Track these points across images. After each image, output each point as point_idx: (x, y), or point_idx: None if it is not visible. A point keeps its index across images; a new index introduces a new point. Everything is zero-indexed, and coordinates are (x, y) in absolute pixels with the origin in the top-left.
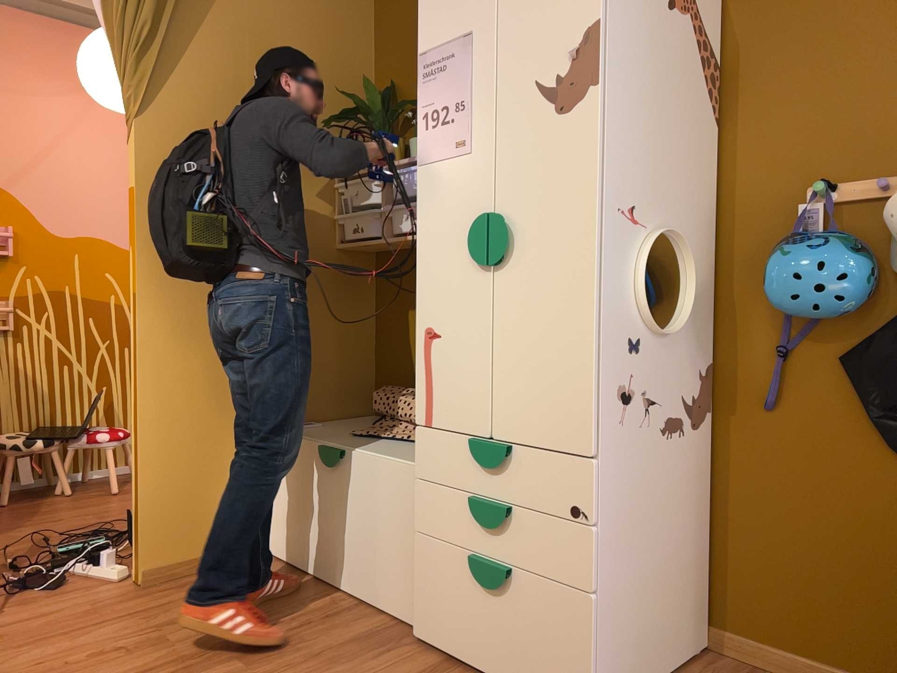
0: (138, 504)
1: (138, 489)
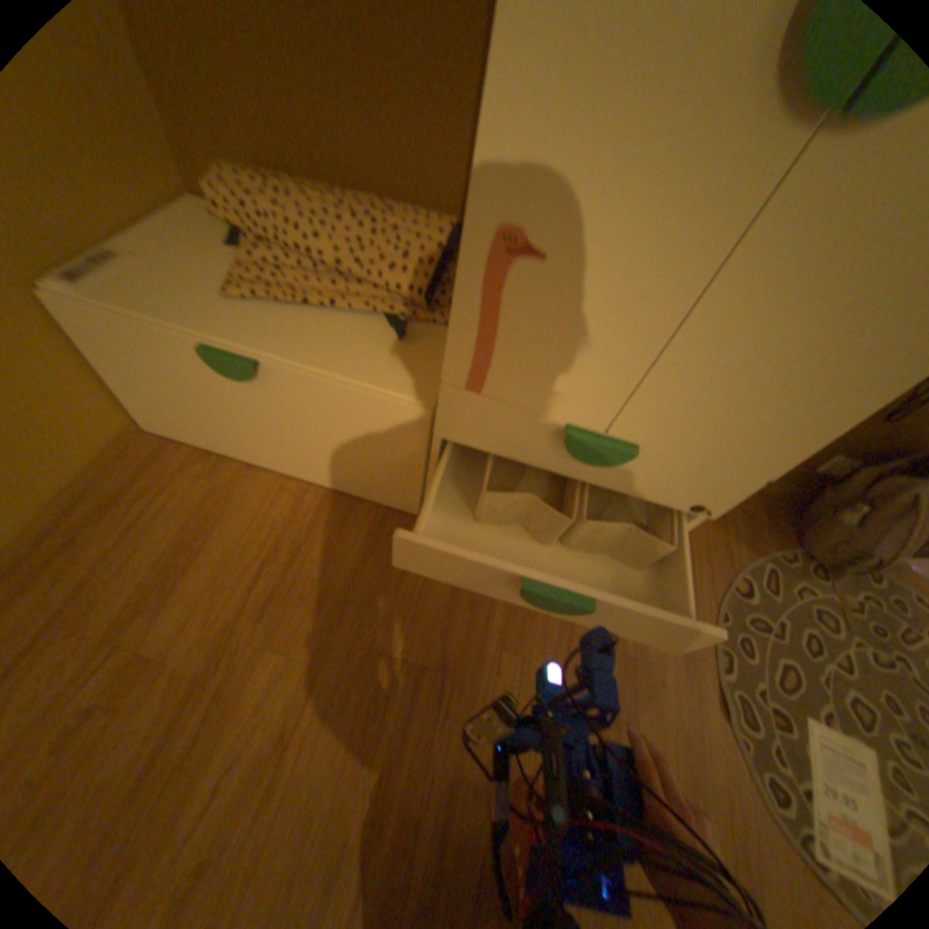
0: None
1: None
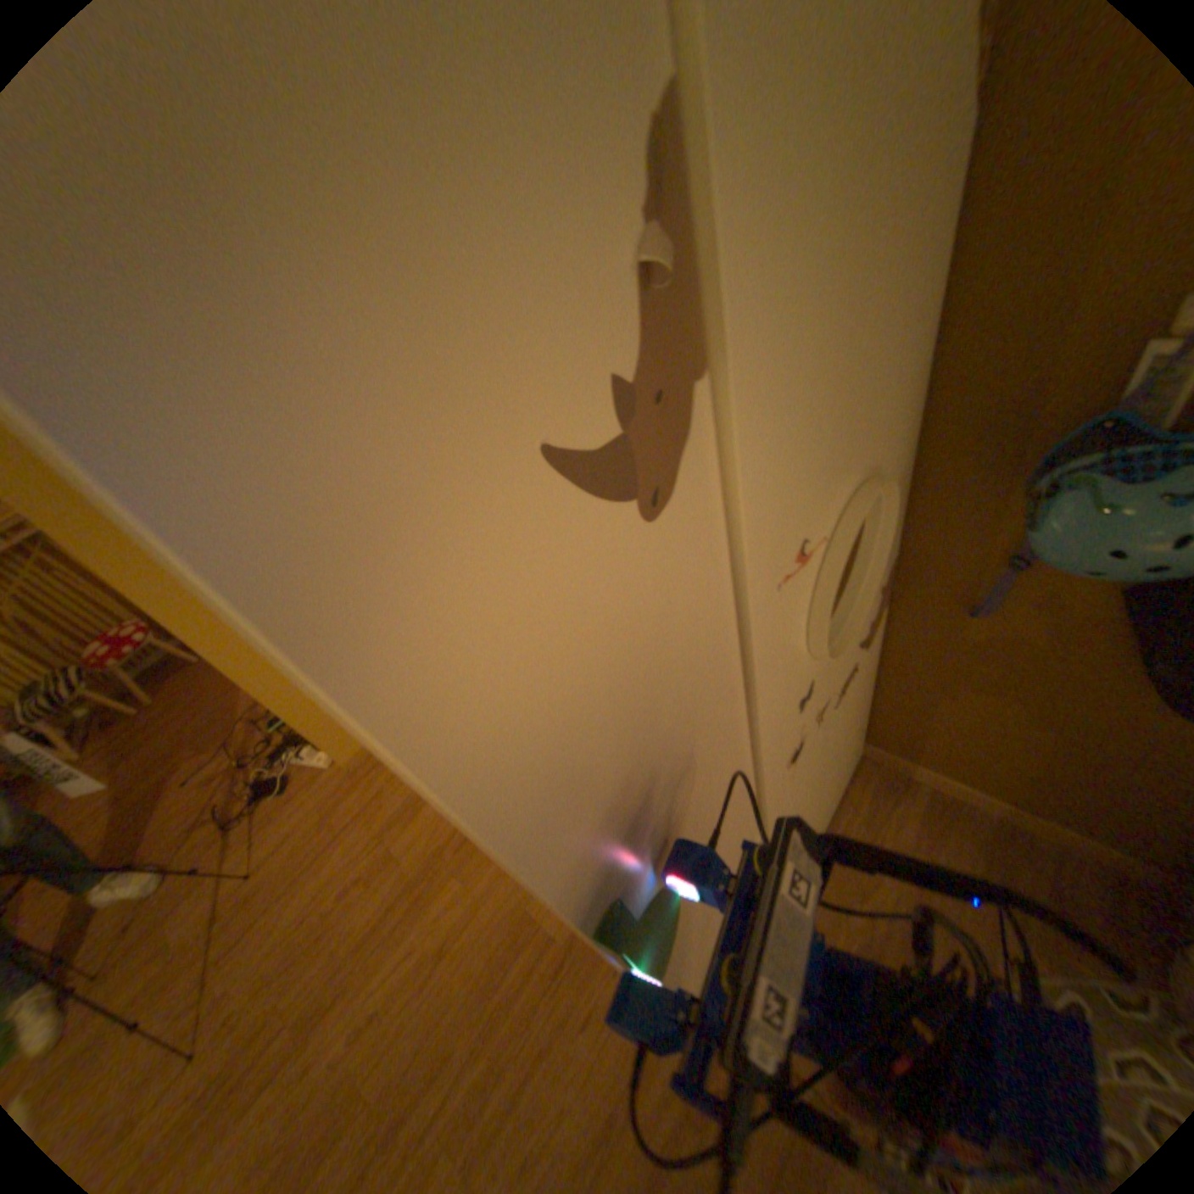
0: (303, 733)
1: (294, 725)
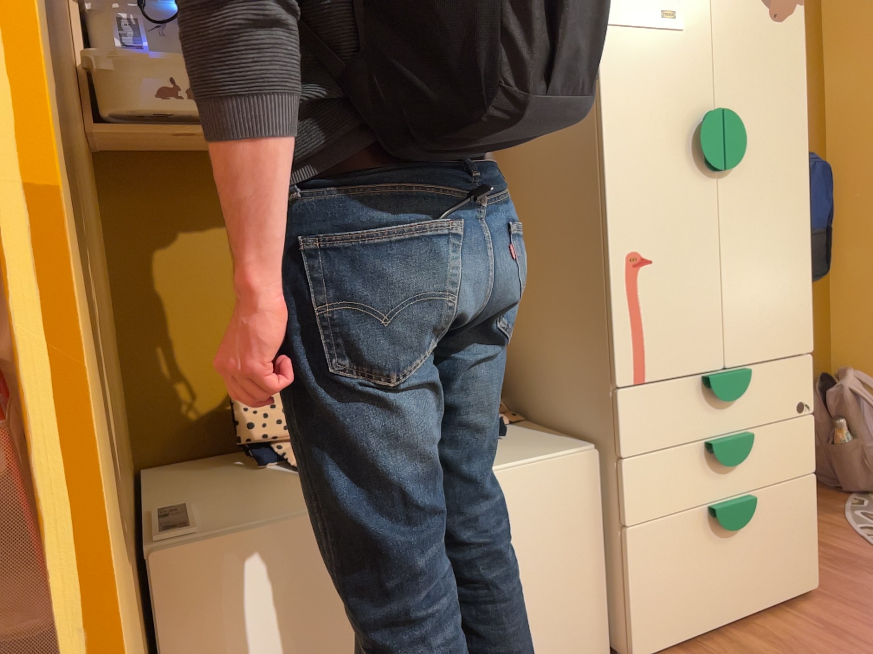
0: None
1: None
